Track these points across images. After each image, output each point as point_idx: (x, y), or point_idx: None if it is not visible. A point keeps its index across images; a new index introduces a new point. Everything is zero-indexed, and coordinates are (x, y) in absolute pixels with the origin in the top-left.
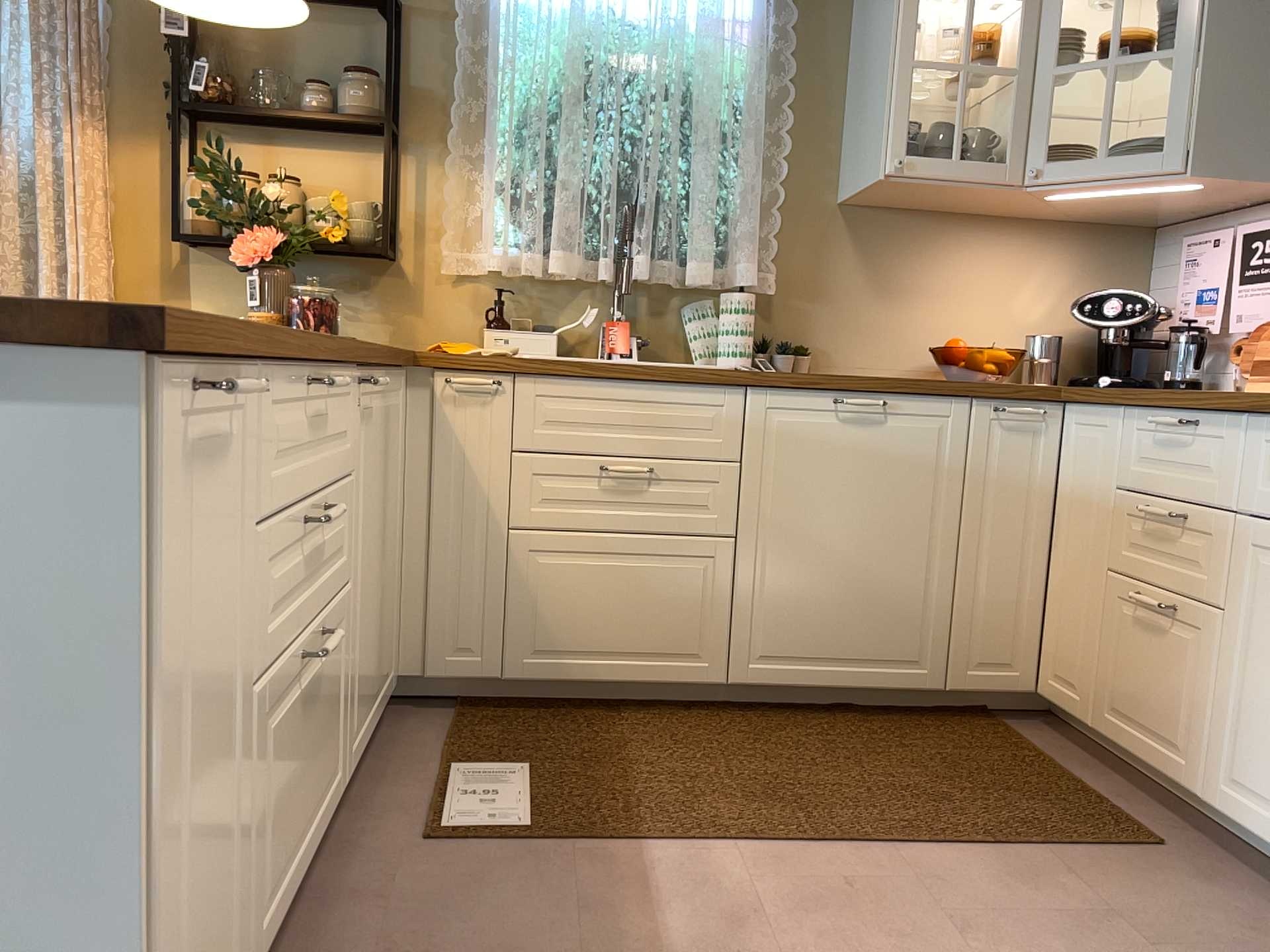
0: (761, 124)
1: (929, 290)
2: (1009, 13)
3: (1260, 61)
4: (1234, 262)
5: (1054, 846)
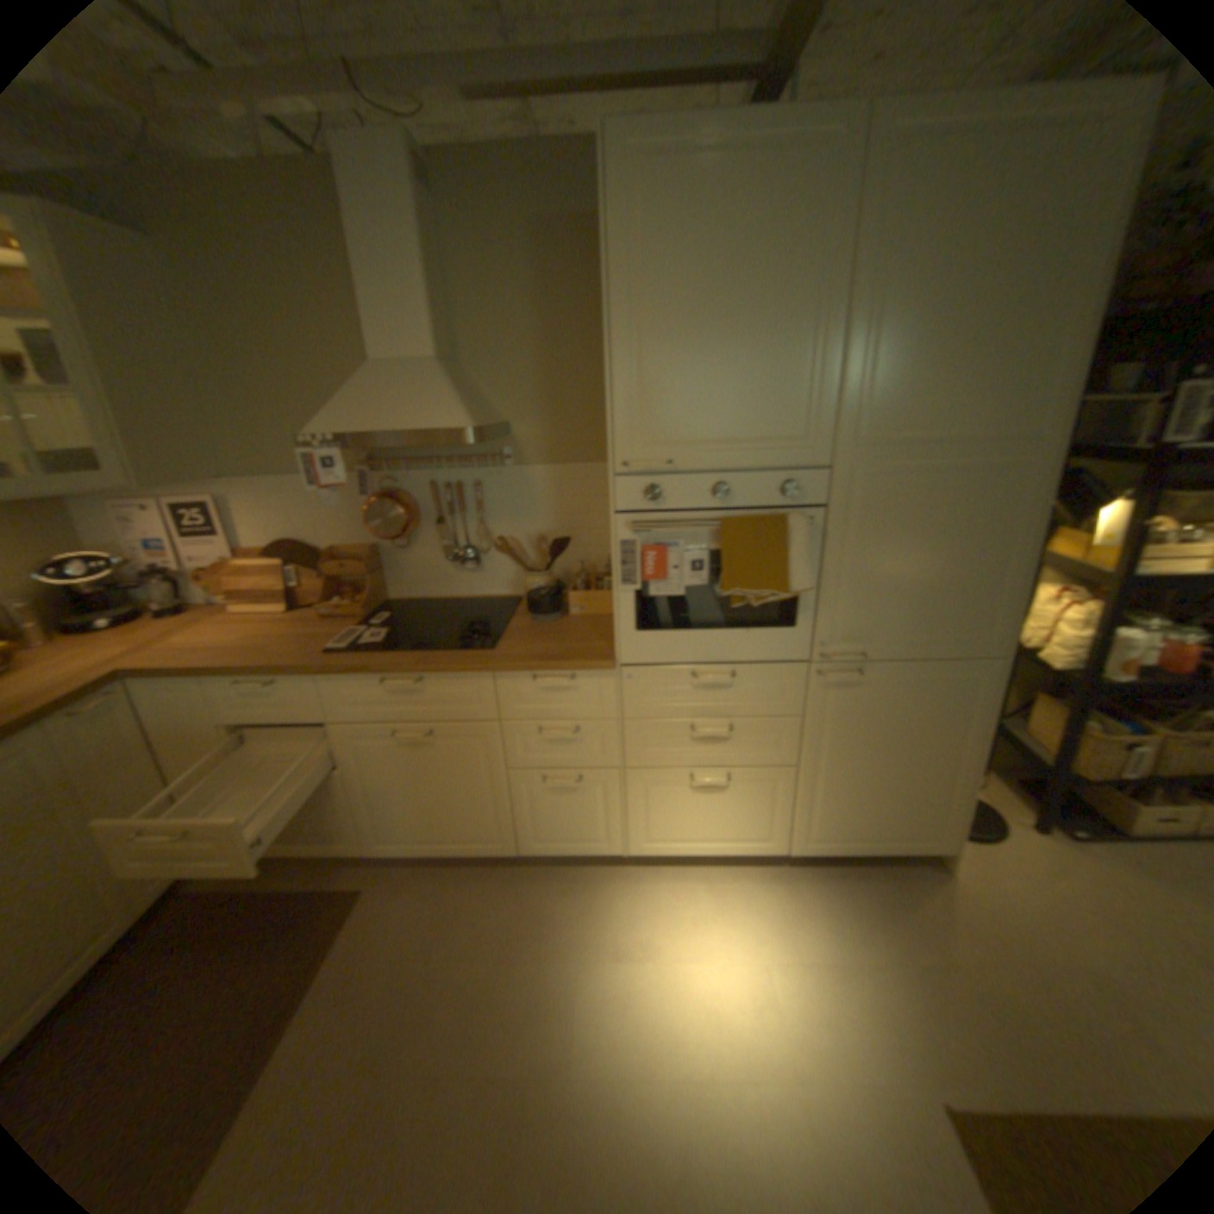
0: None
1: None
2: None
3: (148, 397)
4: (161, 518)
5: (328, 953)
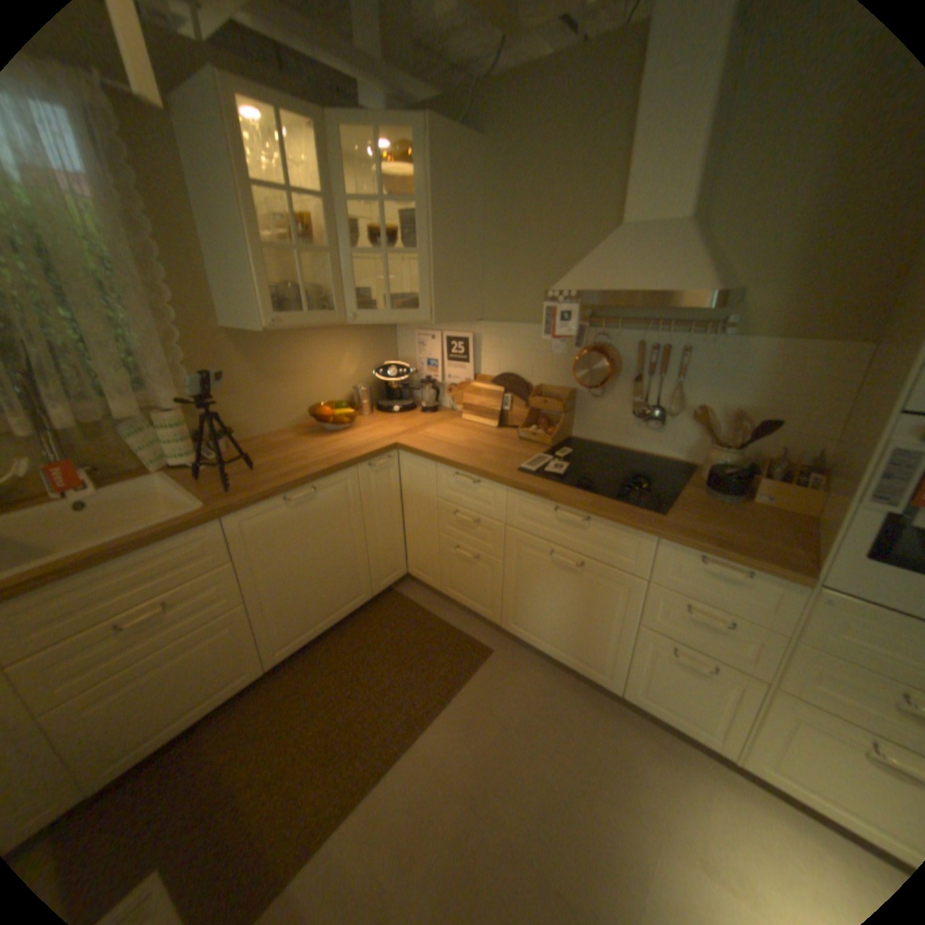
0: (135, 281)
1: (293, 374)
2: (306, 198)
3: (453, 258)
4: (439, 345)
5: (463, 686)
